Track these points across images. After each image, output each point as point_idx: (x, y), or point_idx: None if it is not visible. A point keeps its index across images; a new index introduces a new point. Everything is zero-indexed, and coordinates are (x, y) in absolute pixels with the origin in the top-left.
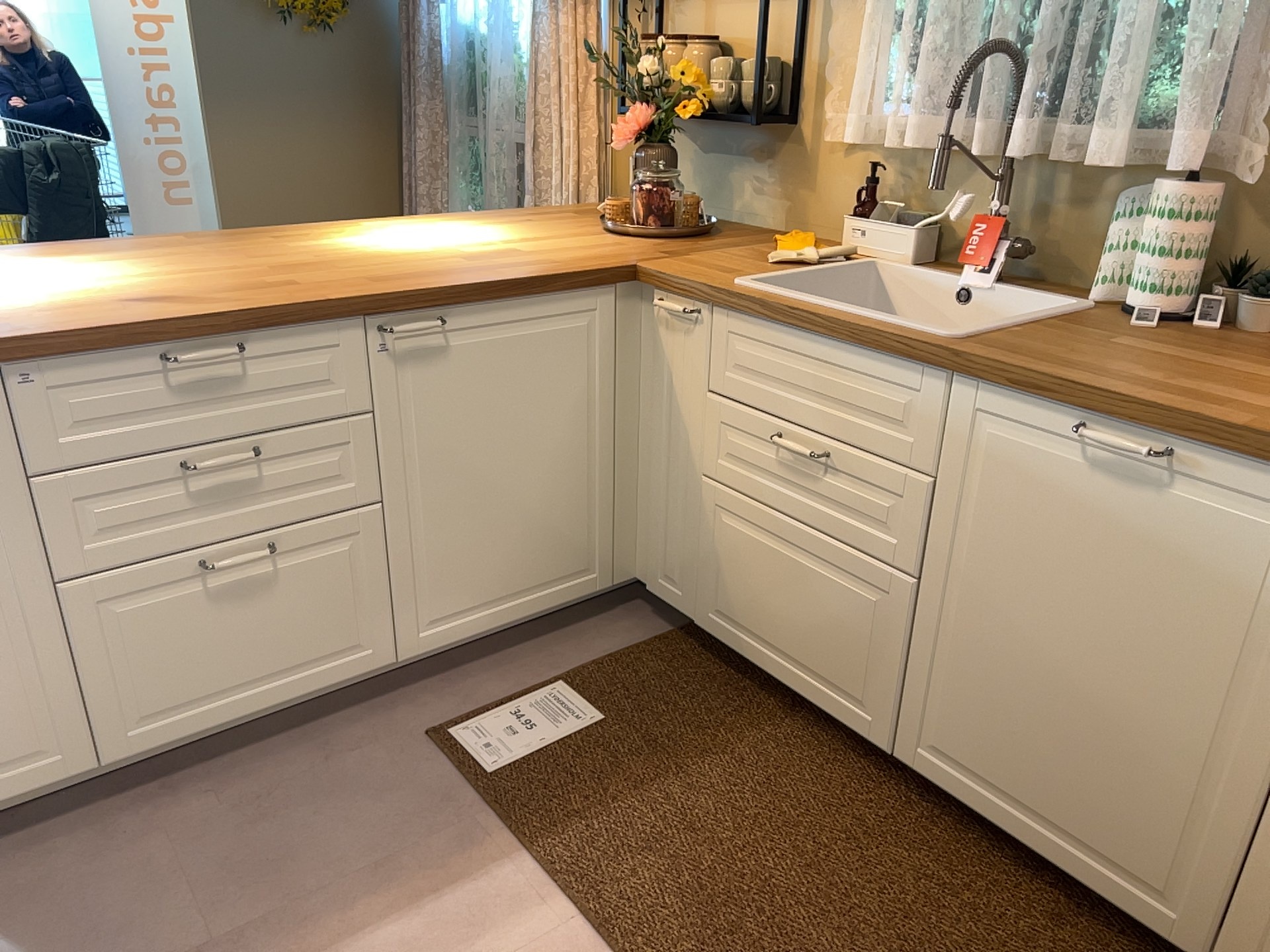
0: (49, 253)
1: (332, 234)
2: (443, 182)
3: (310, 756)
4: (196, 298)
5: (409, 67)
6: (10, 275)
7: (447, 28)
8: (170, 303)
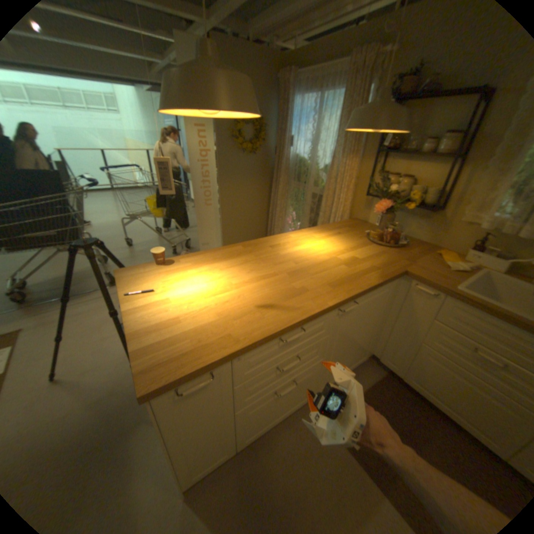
0: (204, 259)
1: (285, 243)
2: (283, 200)
3: (294, 436)
4: (281, 304)
5: (276, 165)
6: (201, 280)
7: (290, 153)
8: (274, 309)
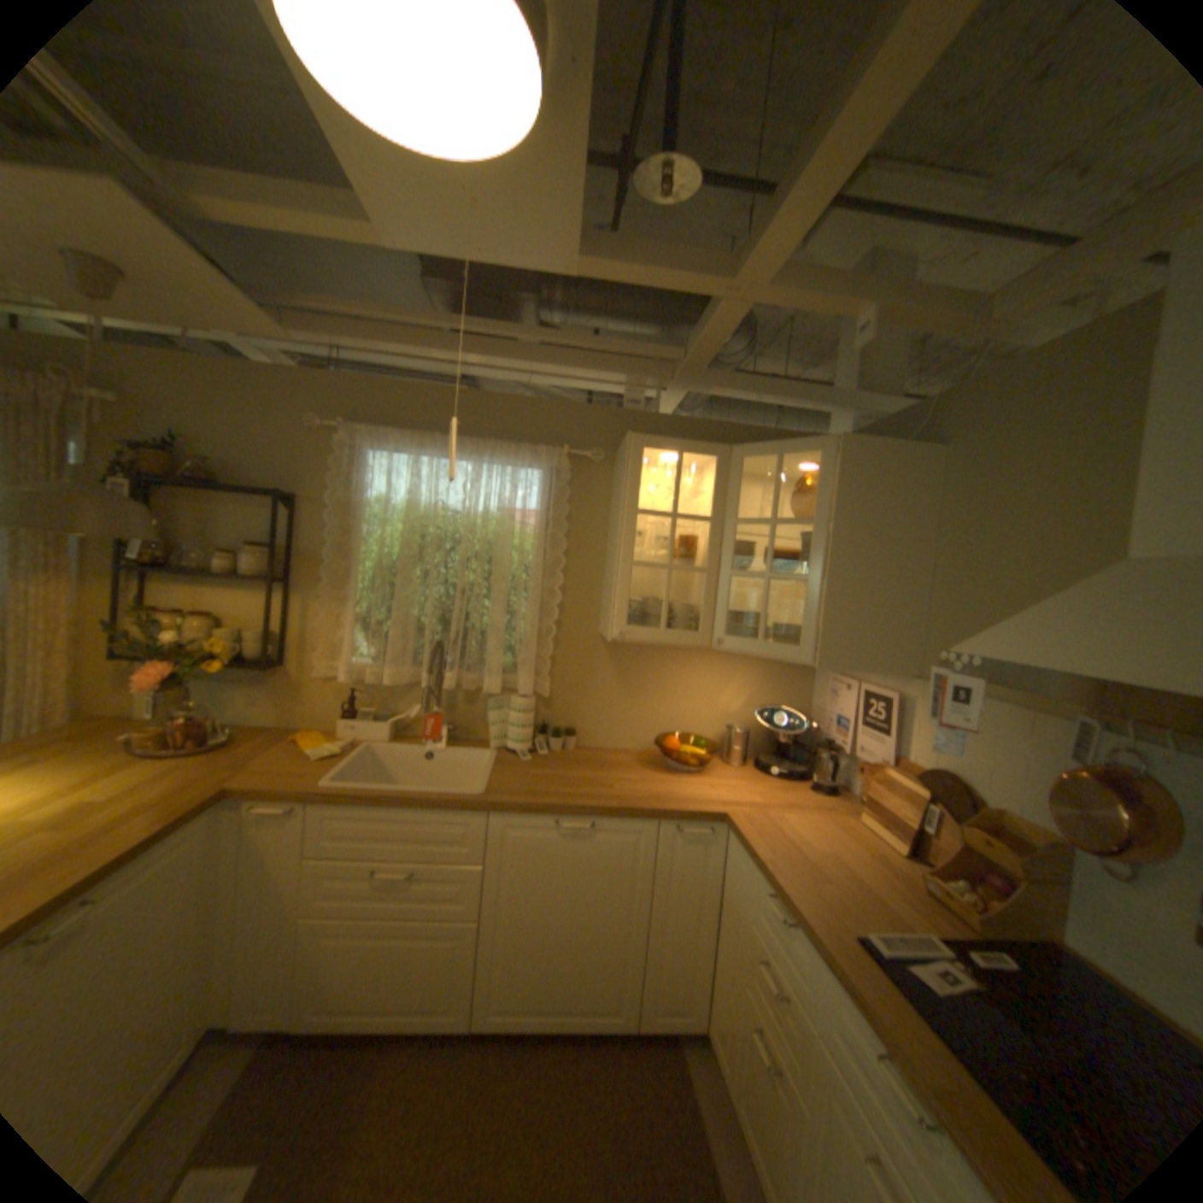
0: None
1: None
2: None
3: None
4: None
5: None
6: None
7: None
8: None
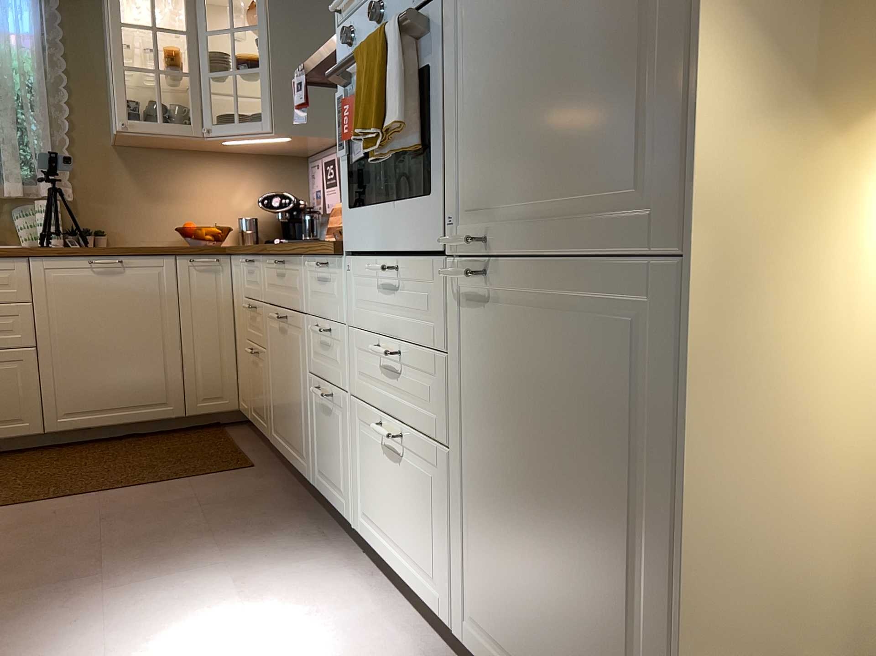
0: None
1: None
2: None
3: None
4: None
5: None
6: None
7: None
8: None
